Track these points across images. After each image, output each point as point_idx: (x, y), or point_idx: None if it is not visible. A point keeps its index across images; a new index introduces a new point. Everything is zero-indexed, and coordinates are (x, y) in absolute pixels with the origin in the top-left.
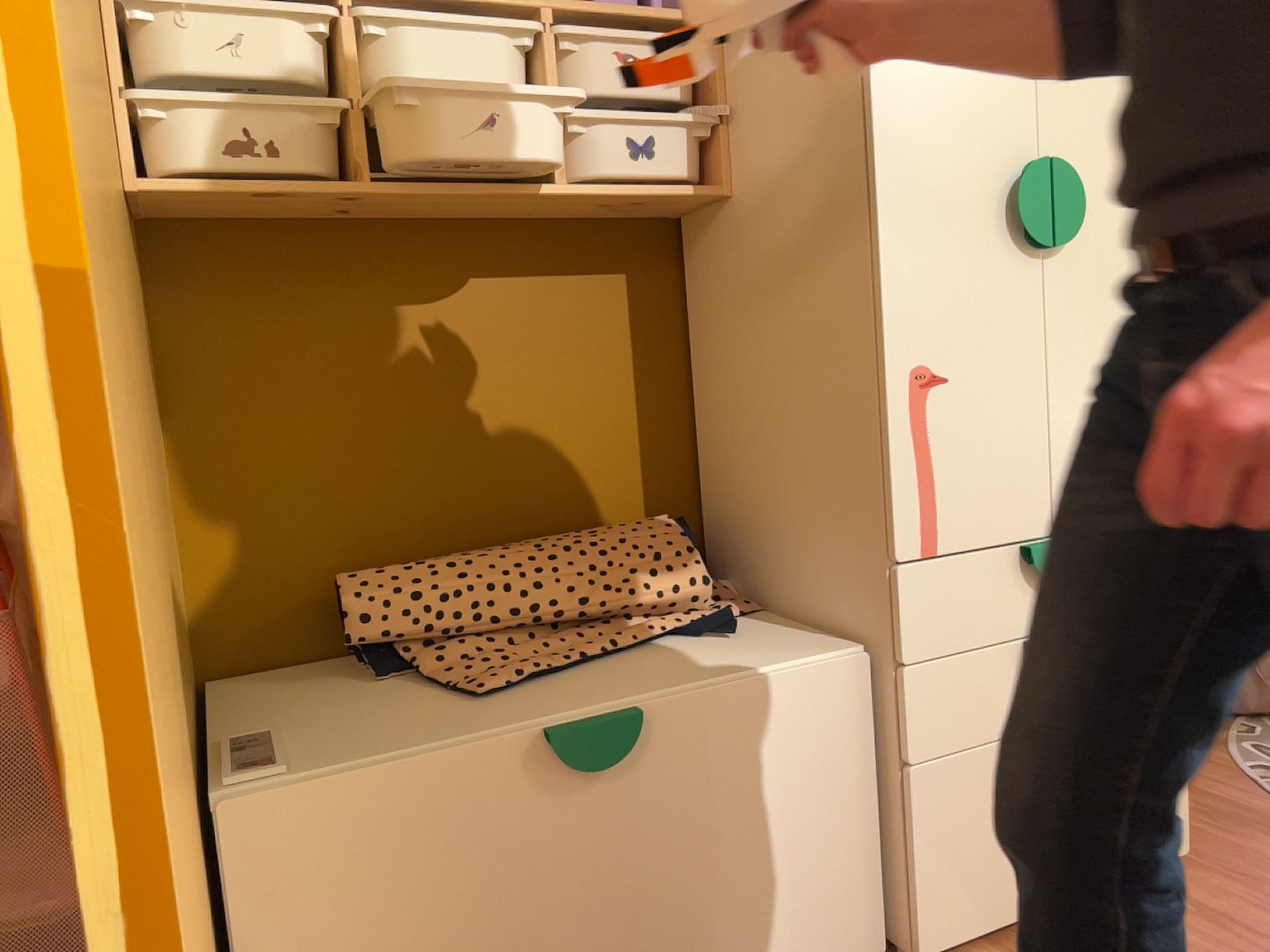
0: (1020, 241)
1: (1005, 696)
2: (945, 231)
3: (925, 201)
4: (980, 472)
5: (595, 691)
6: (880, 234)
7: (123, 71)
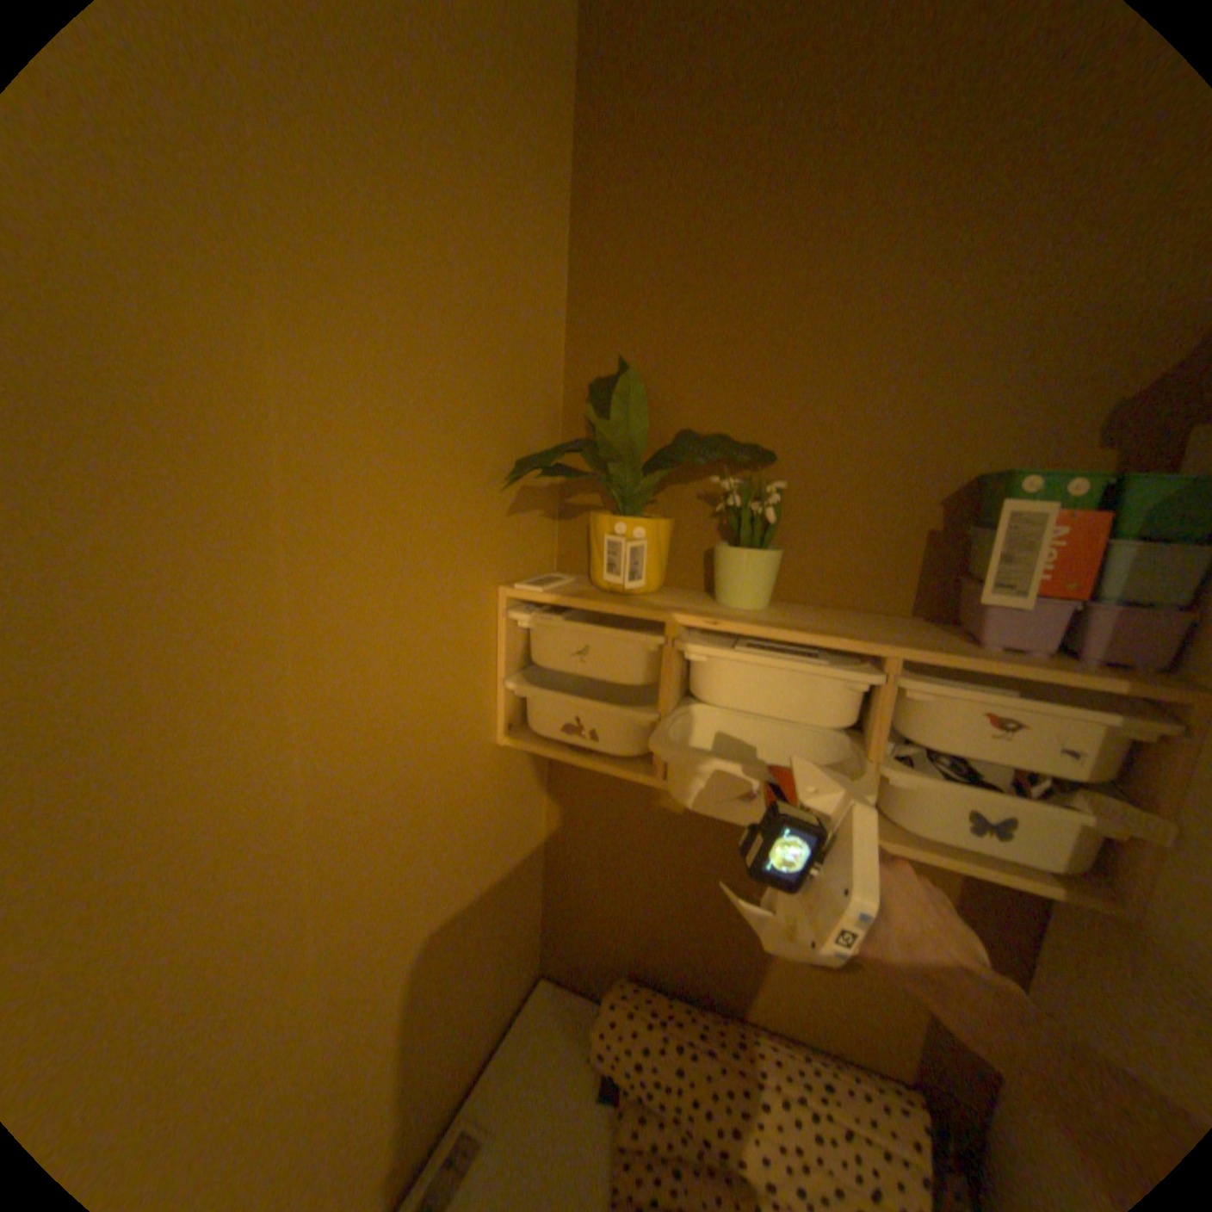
0: None
1: None
2: None
3: None
4: None
5: None
6: None
7: (517, 651)
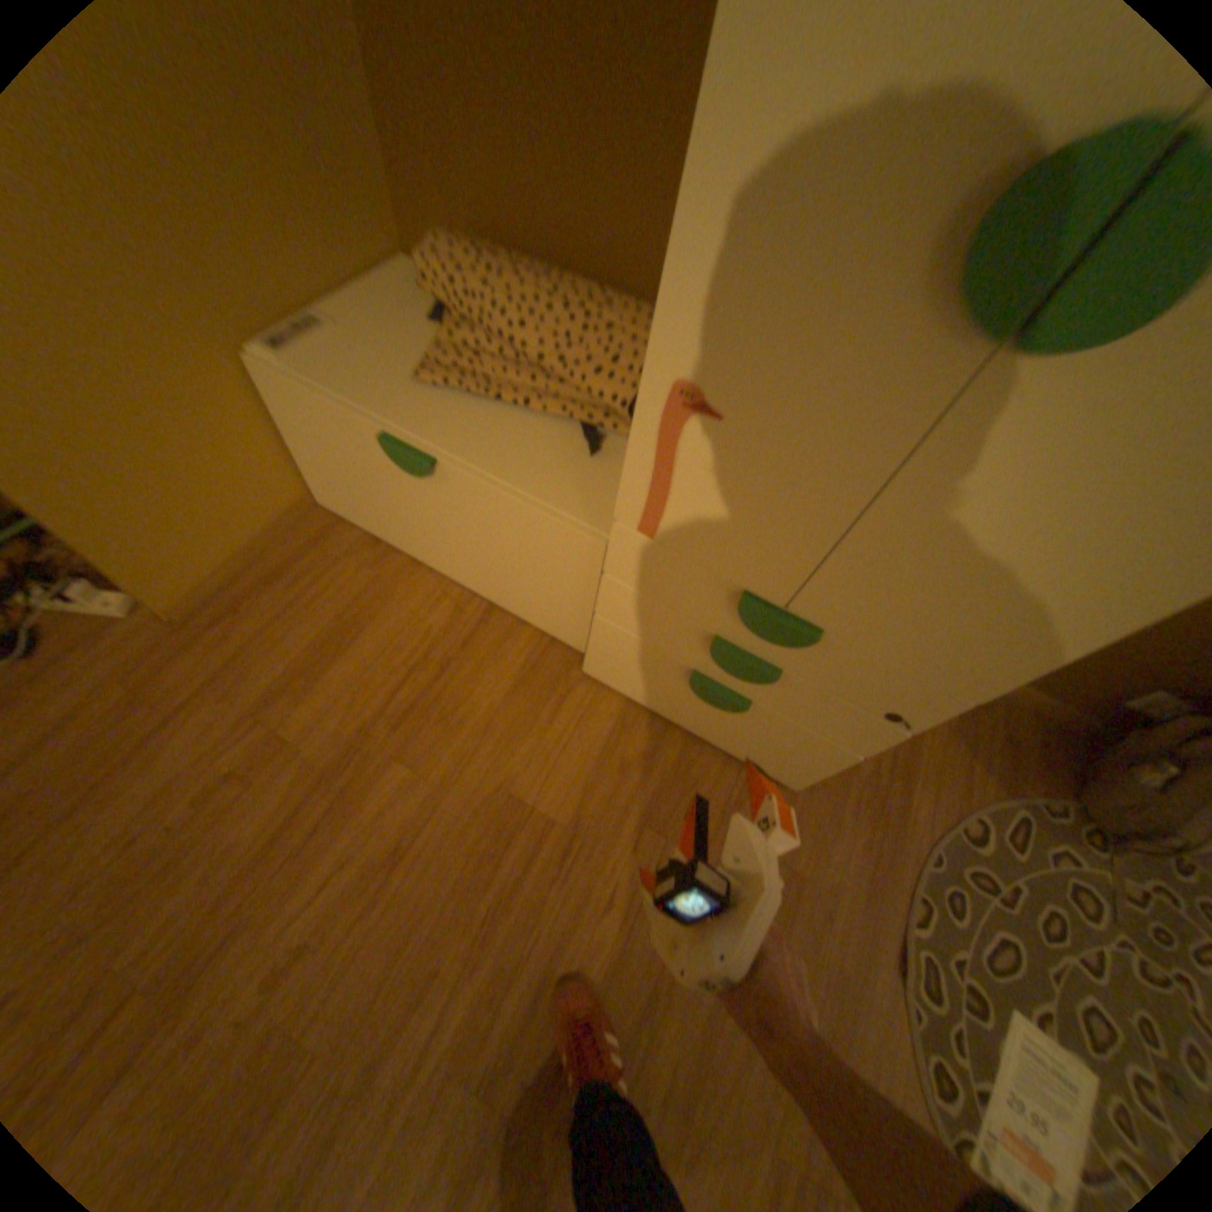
0: (963, 297)
1: (681, 643)
2: (810, 210)
3: (796, 129)
4: (721, 517)
5: (454, 428)
6: (694, 162)
7: None
